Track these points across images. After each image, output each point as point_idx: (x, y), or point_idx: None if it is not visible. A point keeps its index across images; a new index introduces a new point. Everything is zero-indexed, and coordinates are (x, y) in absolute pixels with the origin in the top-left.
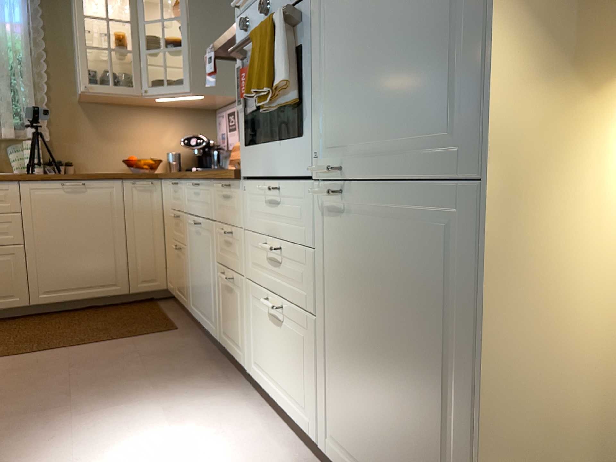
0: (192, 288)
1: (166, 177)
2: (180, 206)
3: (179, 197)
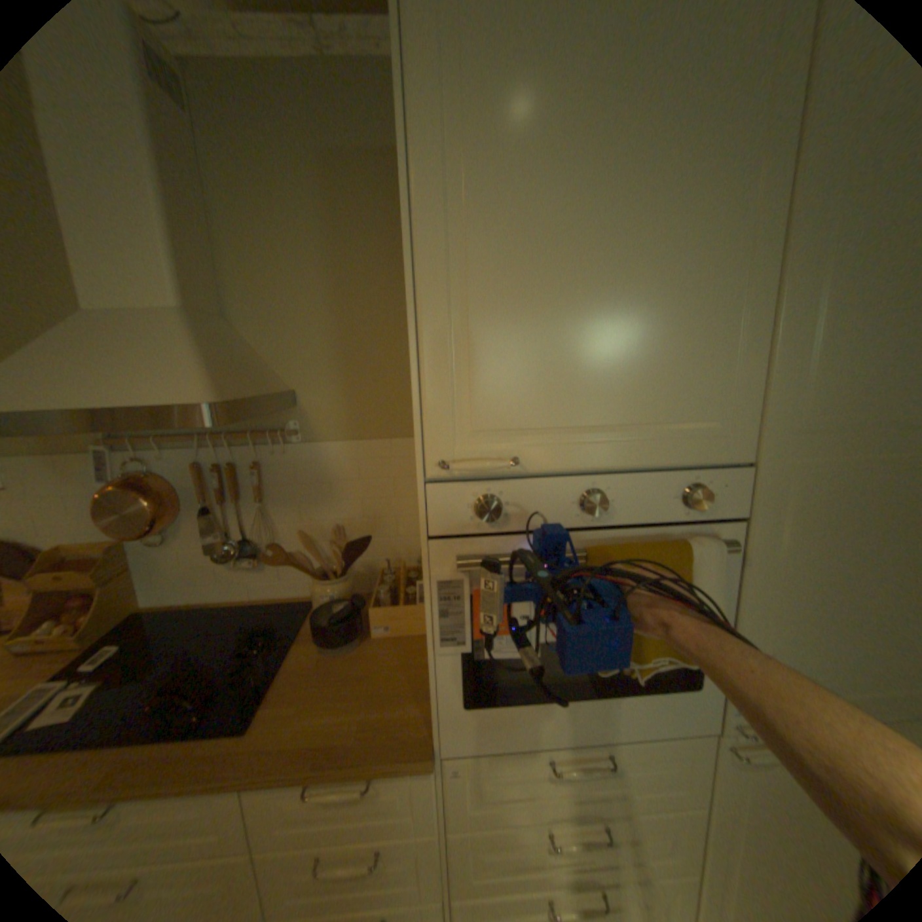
0: None
1: None
2: None
3: None
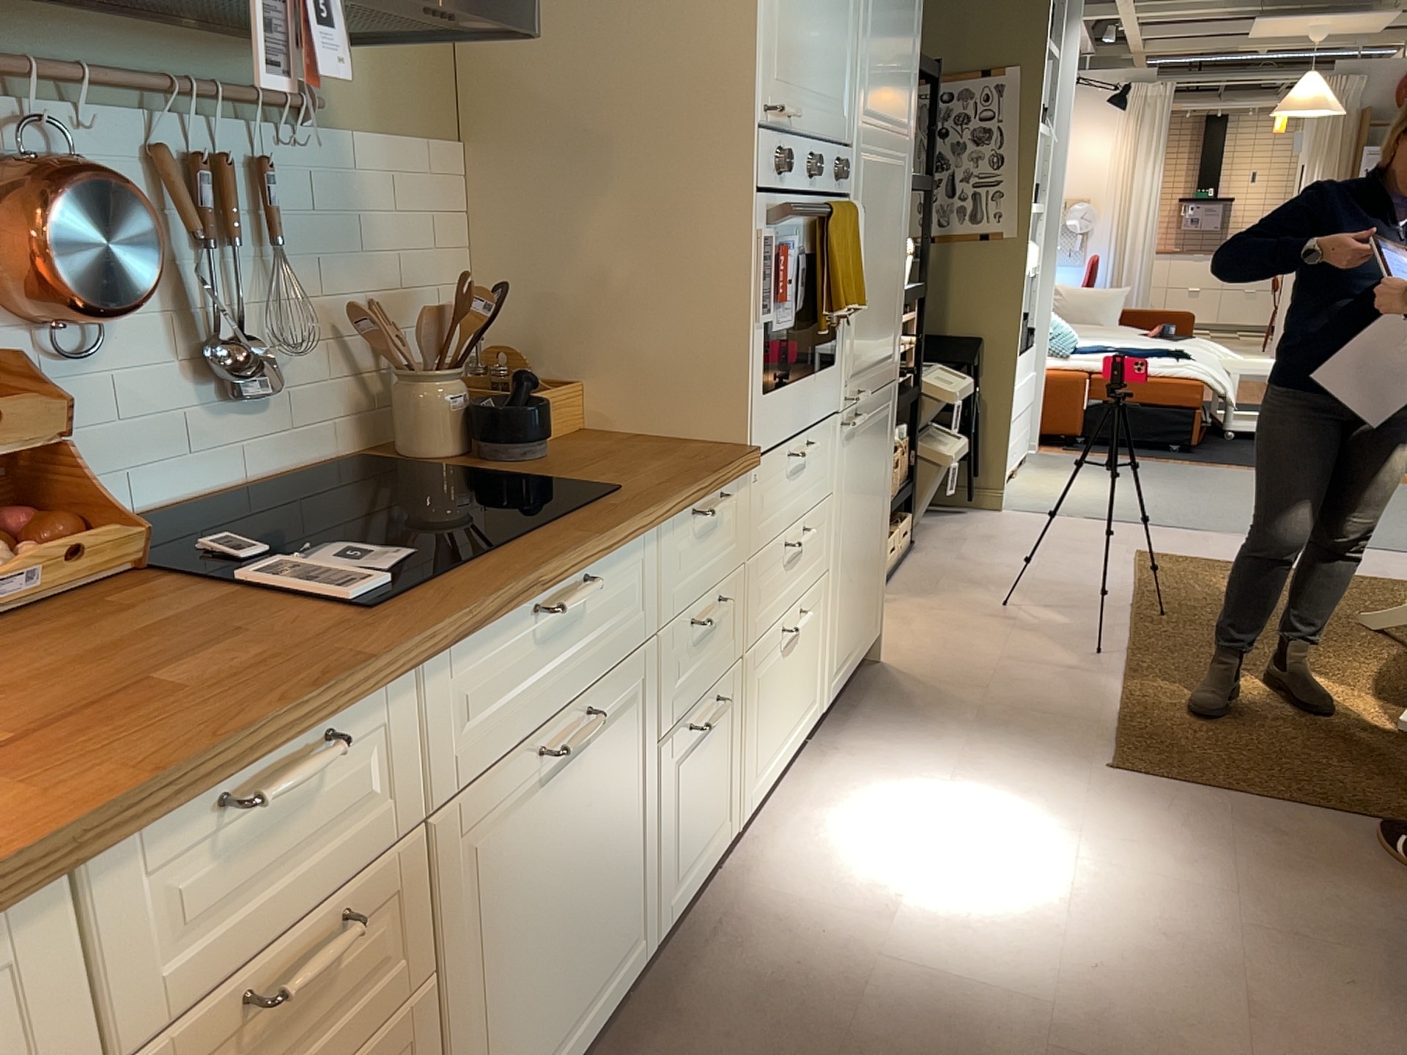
0: (503, 1050)
1: (132, 833)
2: (372, 835)
3: (367, 790)
